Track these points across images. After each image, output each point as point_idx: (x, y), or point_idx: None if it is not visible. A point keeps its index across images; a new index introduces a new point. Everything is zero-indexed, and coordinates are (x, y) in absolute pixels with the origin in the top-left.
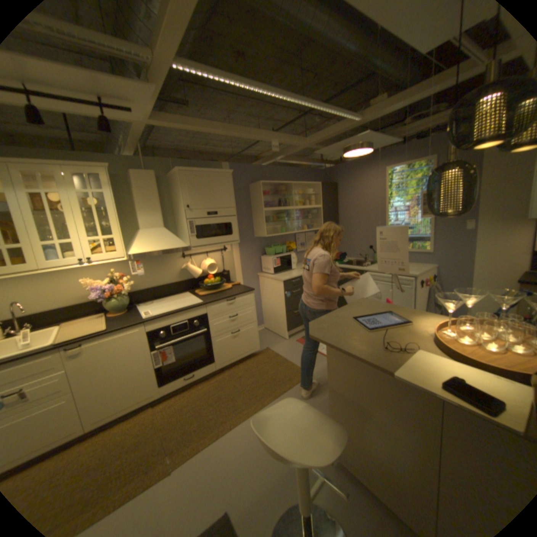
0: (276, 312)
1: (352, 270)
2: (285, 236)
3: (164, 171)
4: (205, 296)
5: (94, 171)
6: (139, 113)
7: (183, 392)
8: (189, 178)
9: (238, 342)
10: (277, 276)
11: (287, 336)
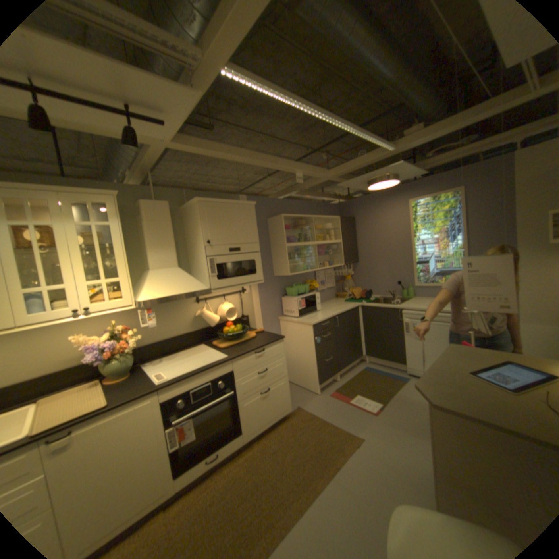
0: (302, 362)
1: (384, 309)
2: (305, 274)
3: (177, 203)
4: (227, 349)
5: (98, 200)
6: (162, 133)
7: (203, 482)
8: (210, 210)
9: (268, 404)
10: (303, 319)
11: (319, 390)
